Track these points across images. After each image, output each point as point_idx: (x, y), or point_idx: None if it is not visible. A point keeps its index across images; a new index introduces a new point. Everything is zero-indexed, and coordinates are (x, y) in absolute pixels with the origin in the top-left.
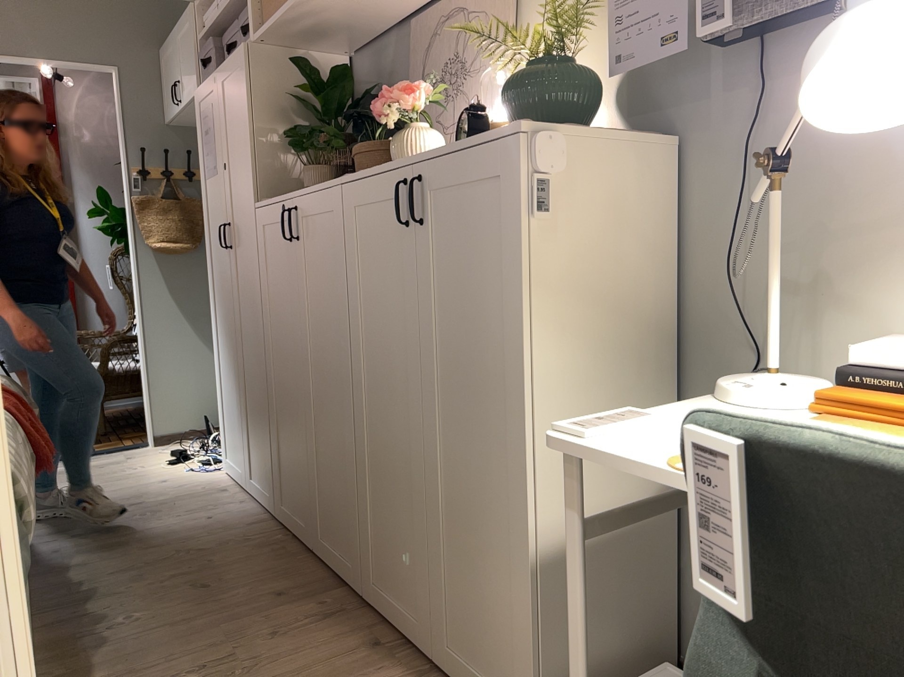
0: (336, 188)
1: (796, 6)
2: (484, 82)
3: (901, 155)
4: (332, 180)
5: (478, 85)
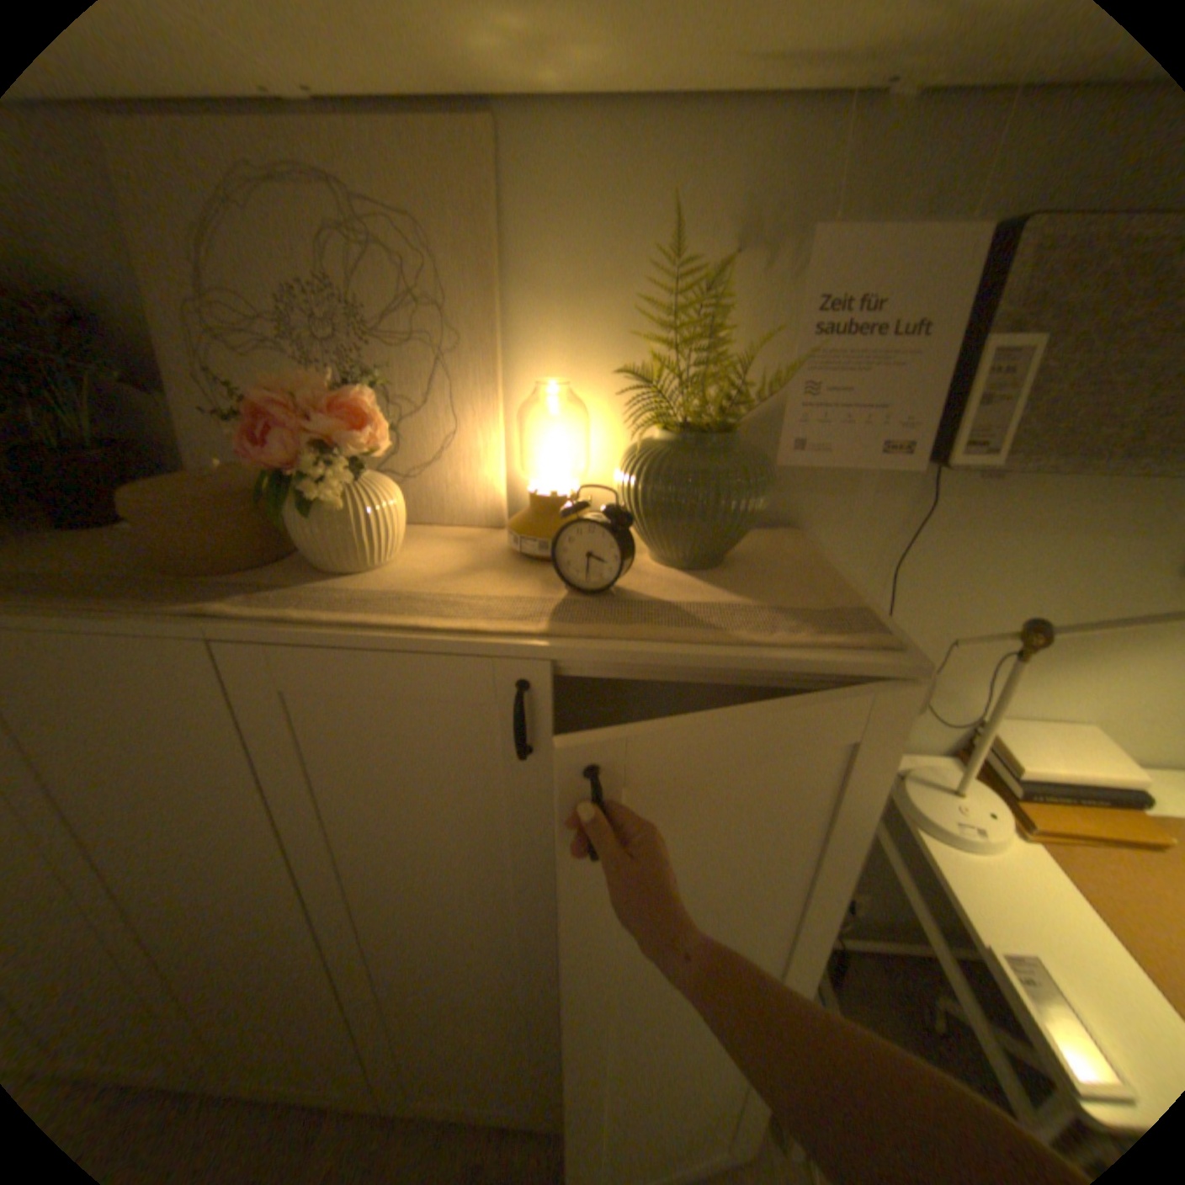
0: (182, 638)
1: (1077, 460)
2: (438, 367)
3: (1035, 585)
4: (132, 608)
5: (415, 364)
